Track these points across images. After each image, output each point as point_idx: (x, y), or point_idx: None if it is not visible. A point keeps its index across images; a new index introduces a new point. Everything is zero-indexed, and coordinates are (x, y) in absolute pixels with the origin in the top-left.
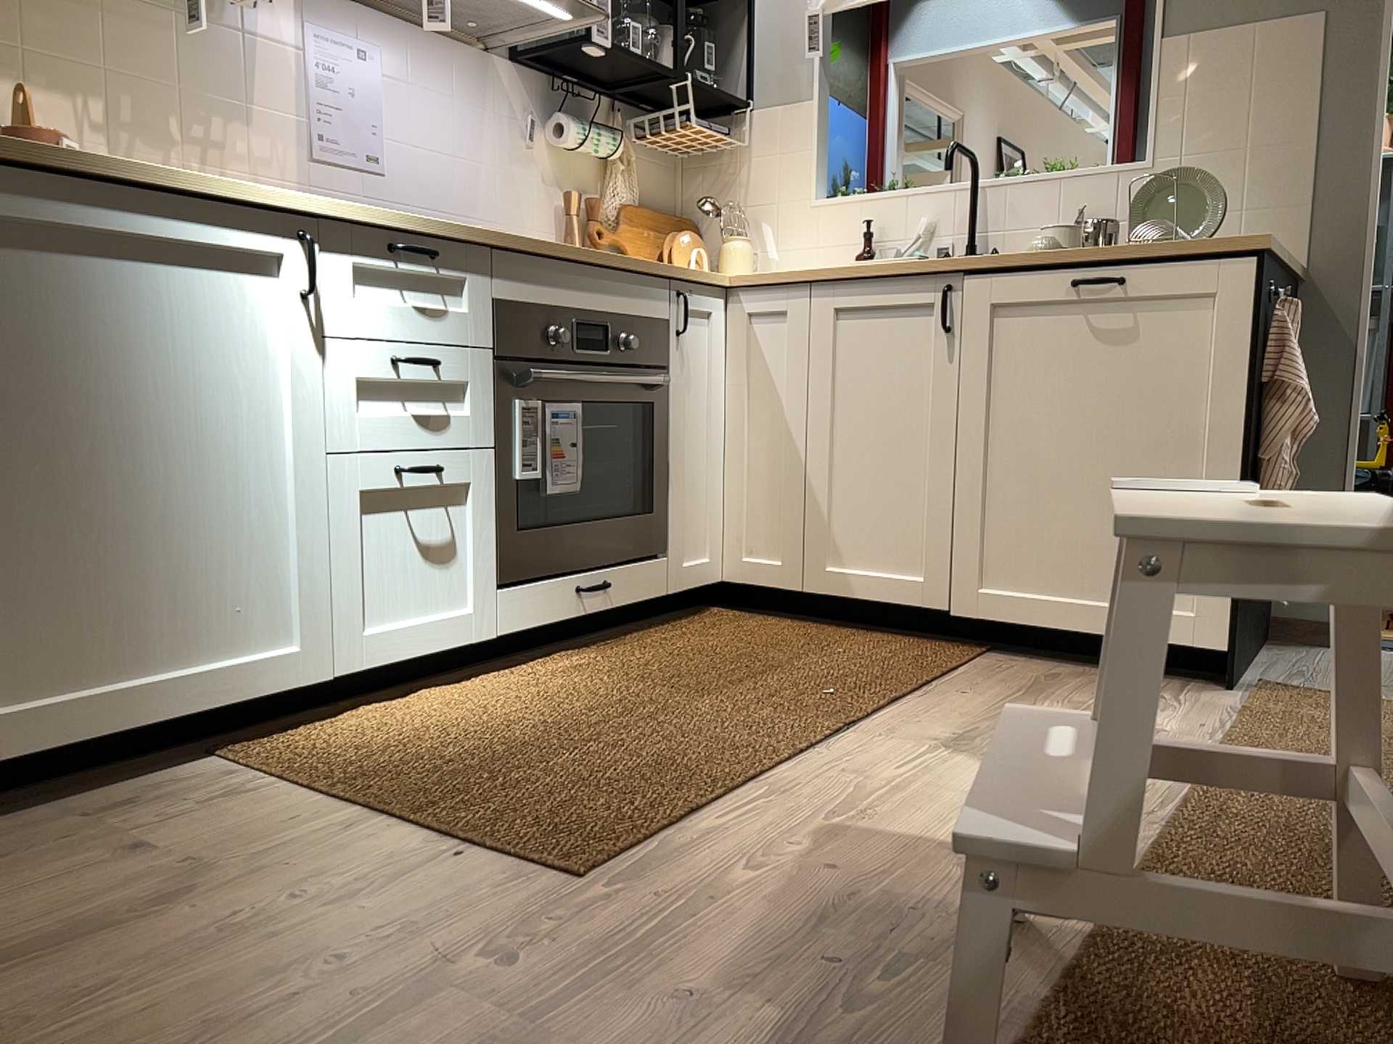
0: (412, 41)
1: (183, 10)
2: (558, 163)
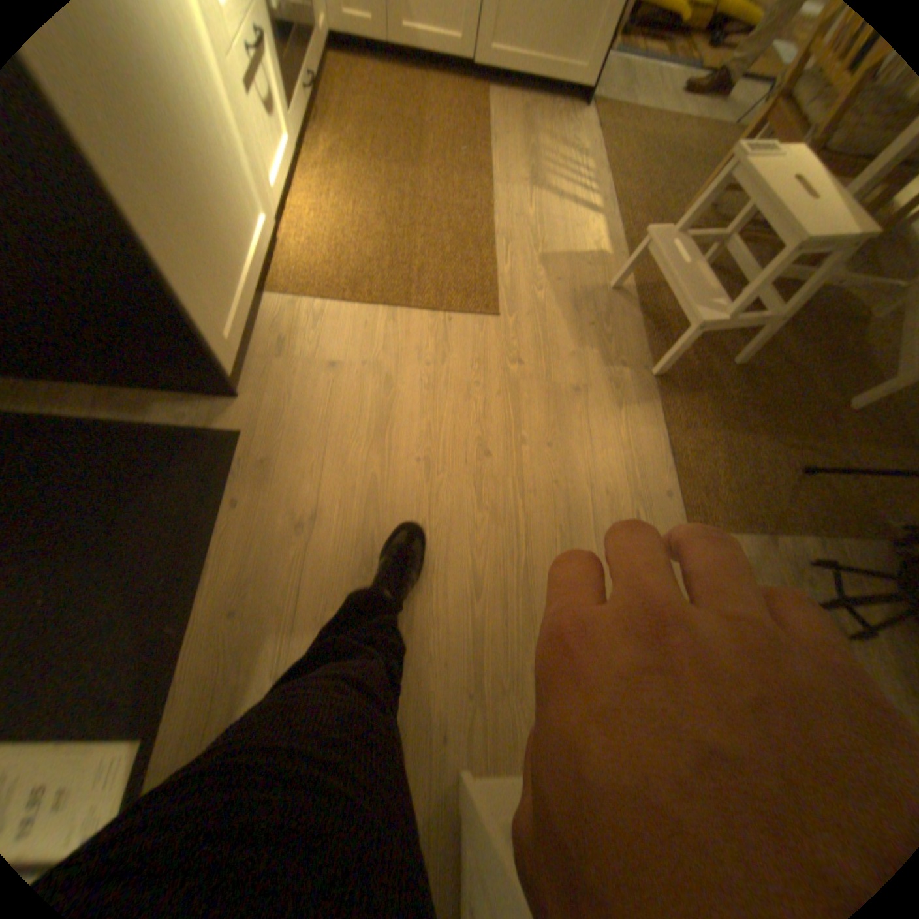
0: None
1: None
2: None
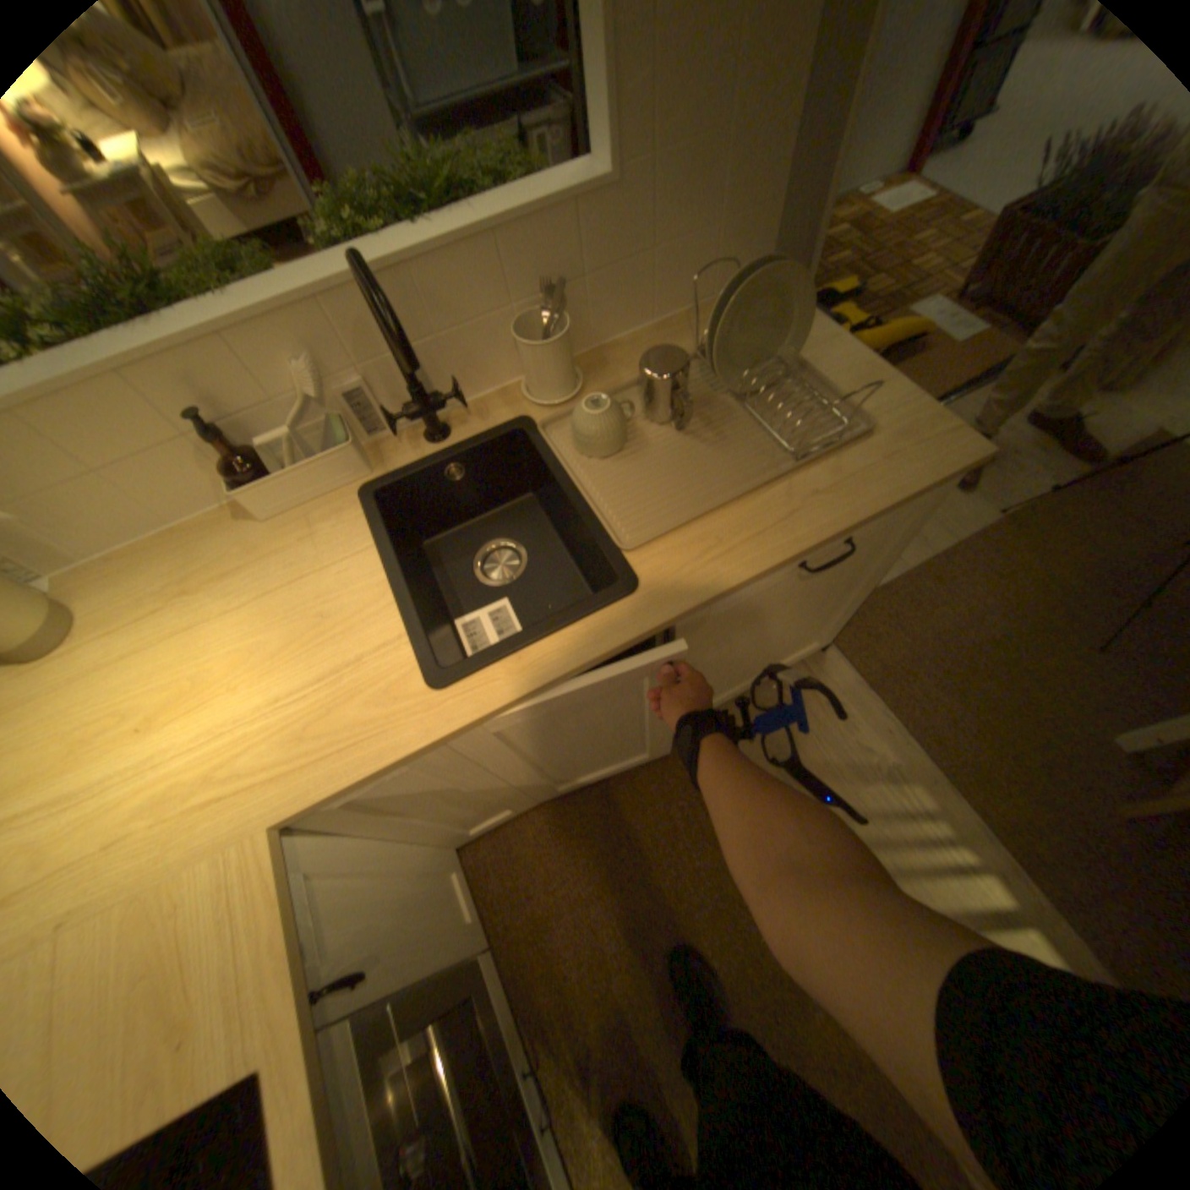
0: None
1: None
2: None
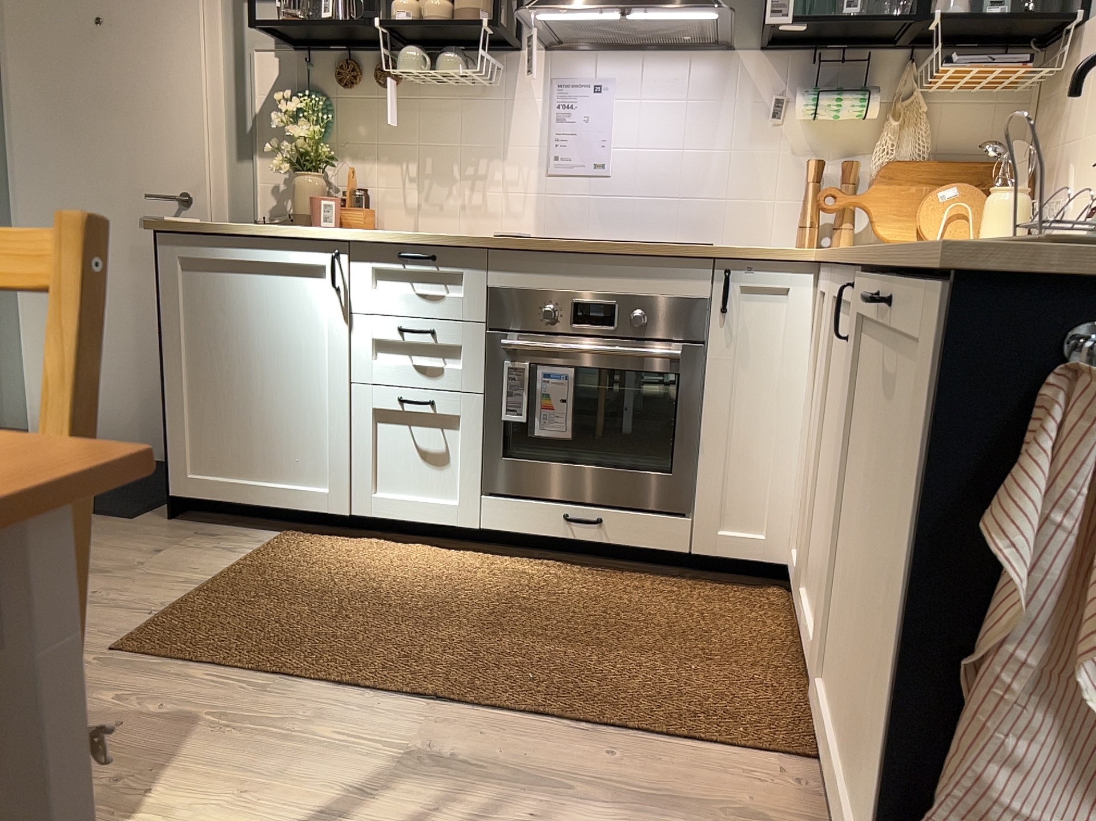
0: (643, 62)
1: (463, 93)
2: (813, 132)
